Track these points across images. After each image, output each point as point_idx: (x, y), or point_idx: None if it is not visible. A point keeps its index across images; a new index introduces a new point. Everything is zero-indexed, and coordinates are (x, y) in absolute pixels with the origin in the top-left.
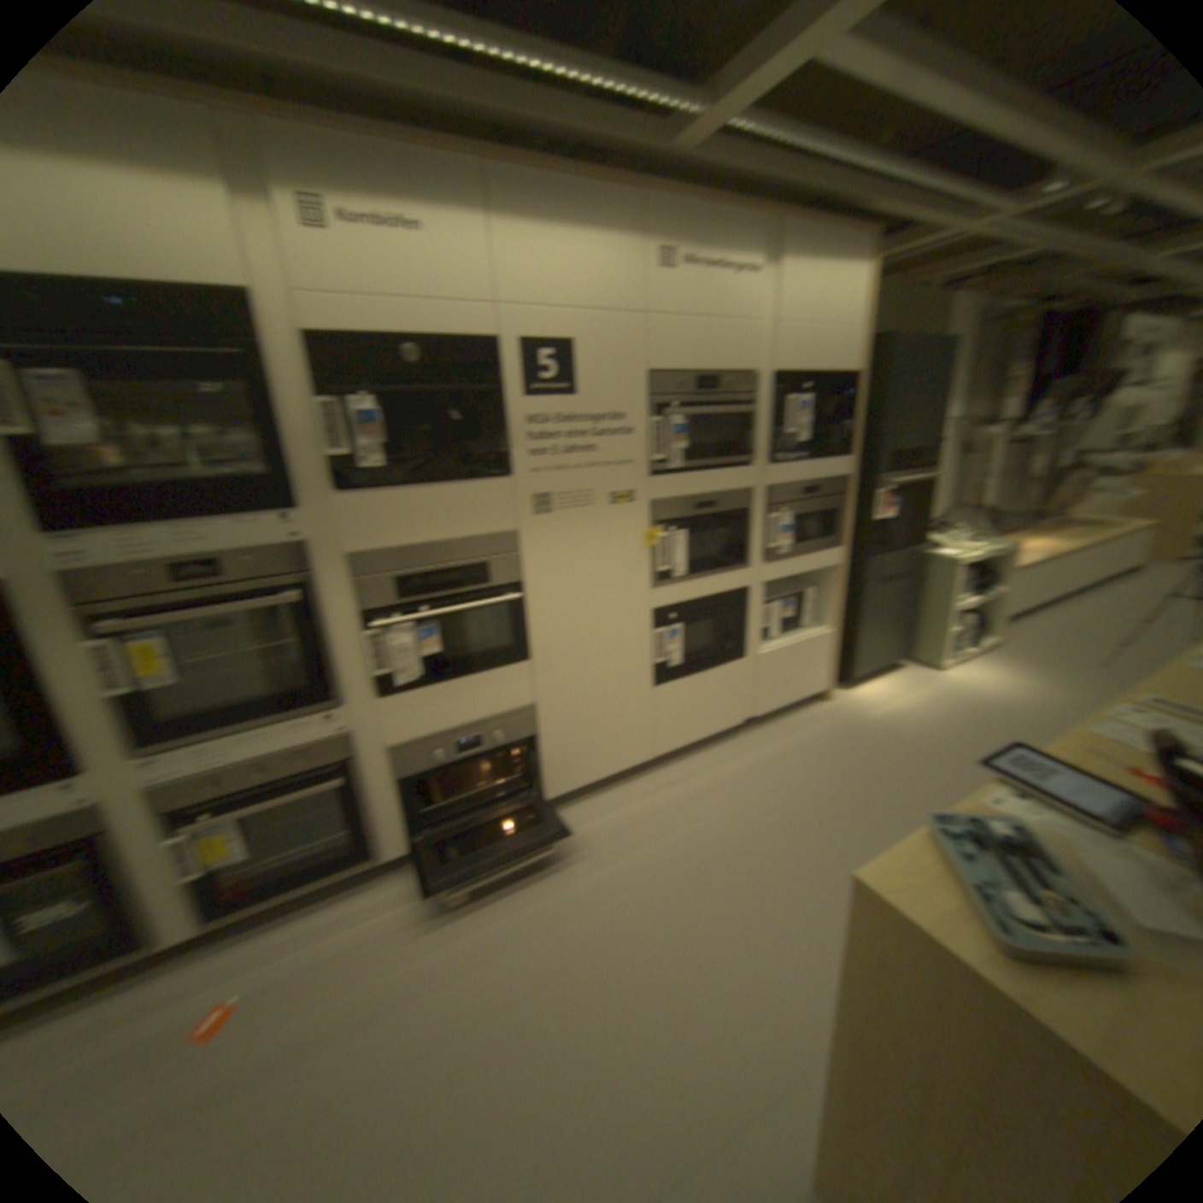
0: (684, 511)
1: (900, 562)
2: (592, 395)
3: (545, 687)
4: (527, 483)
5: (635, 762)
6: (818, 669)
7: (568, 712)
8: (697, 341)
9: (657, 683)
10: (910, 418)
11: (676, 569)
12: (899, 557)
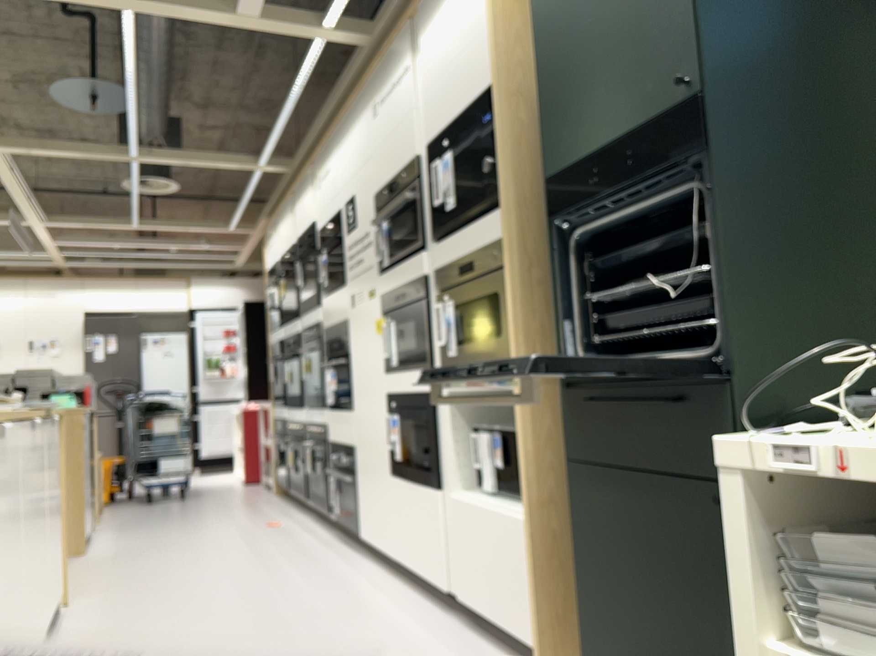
0: (394, 301)
1: (663, 423)
2: (361, 222)
3: (358, 438)
4: (349, 287)
5: (390, 554)
6: (525, 594)
7: (365, 466)
8: (390, 153)
9: (394, 475)
10: (598, 82)
11: (394, 359)
12: (633, 405)
